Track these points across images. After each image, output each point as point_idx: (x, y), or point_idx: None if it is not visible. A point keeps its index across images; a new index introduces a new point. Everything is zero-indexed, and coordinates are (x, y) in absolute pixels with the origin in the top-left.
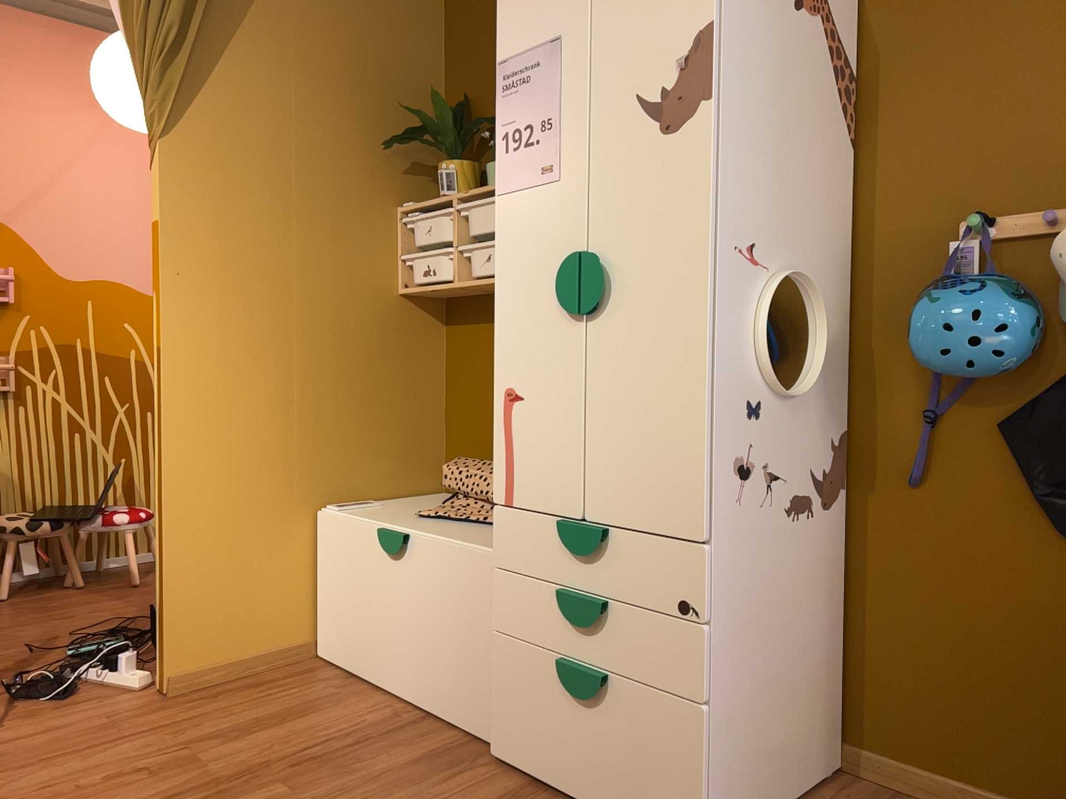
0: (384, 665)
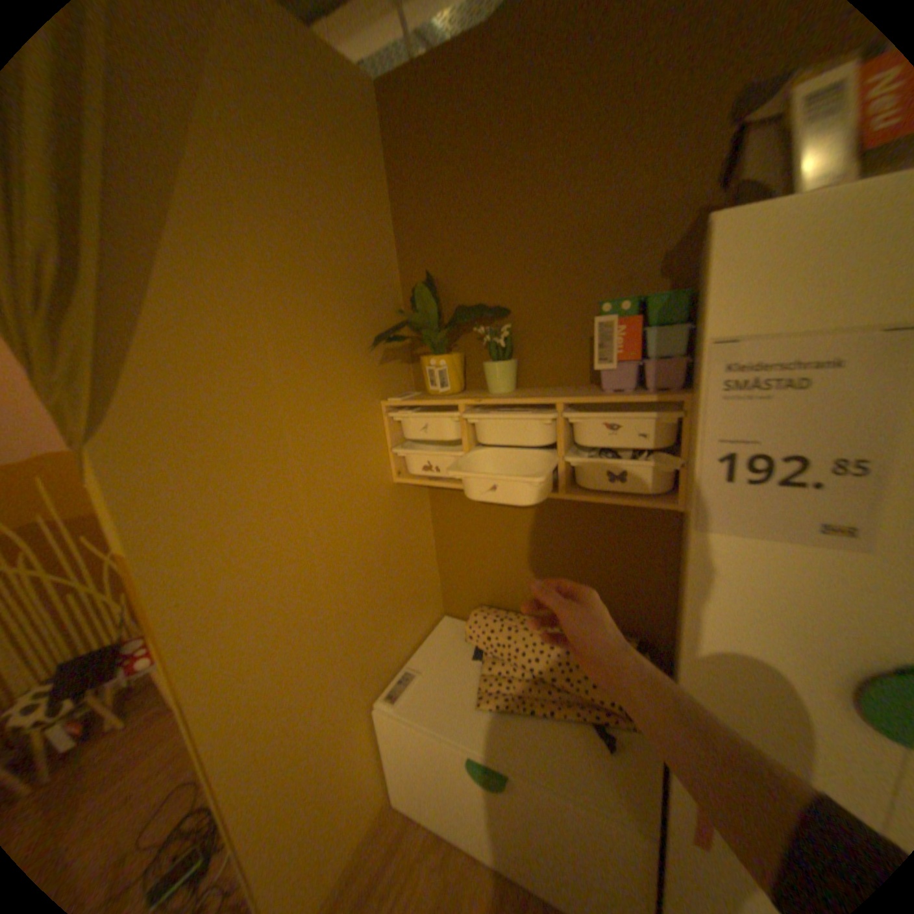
0: (481, 846)
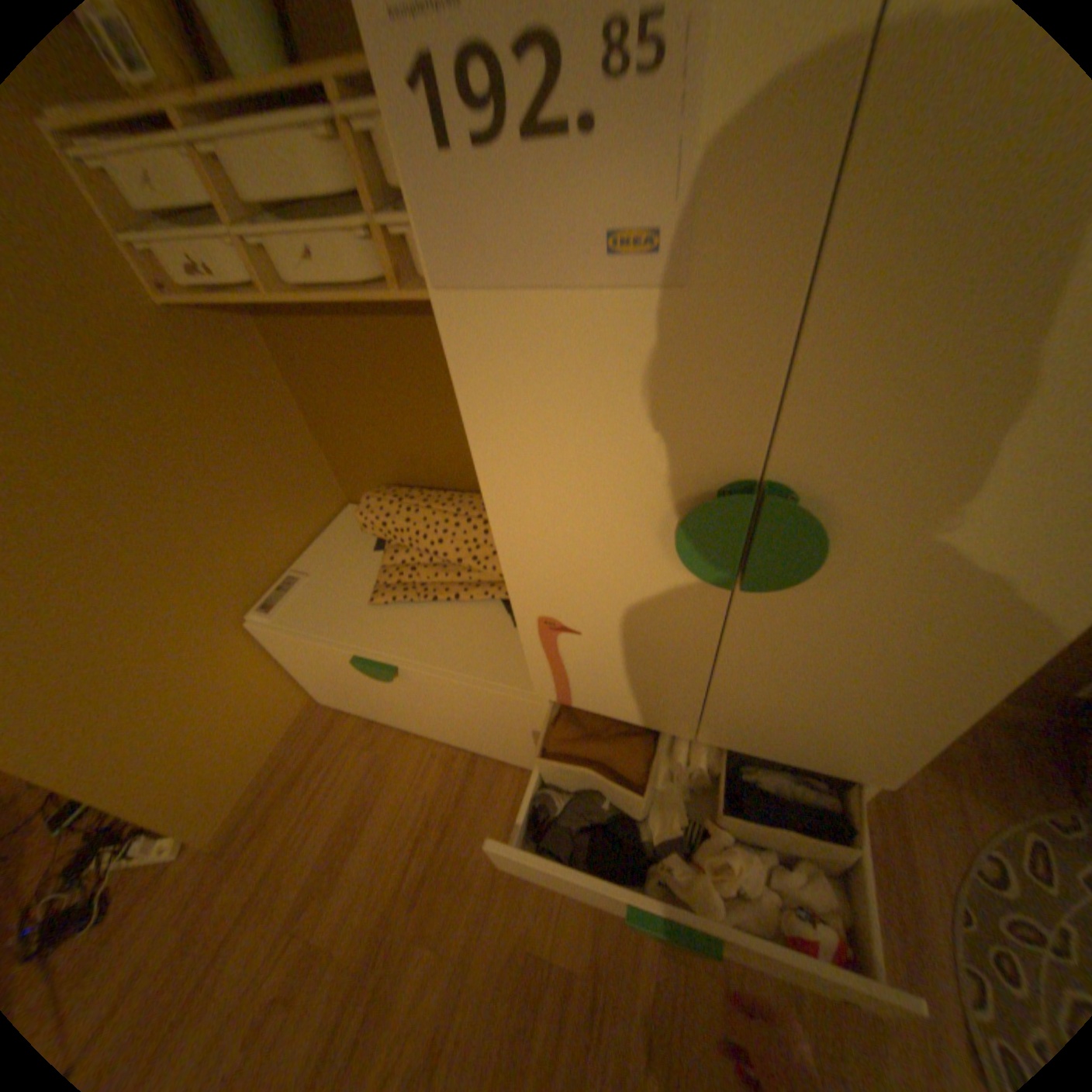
0: (407, 723)
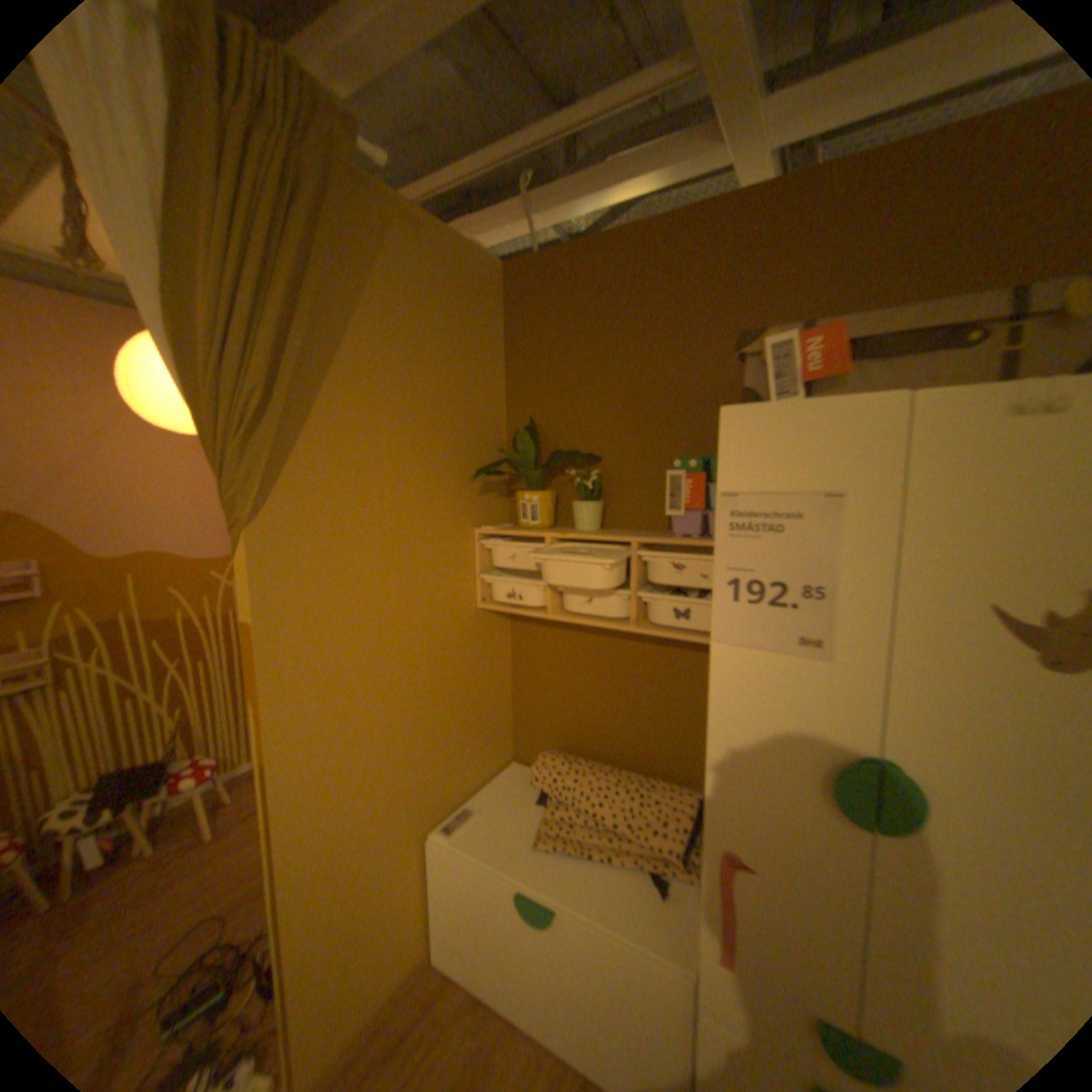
0: (522, 1007)
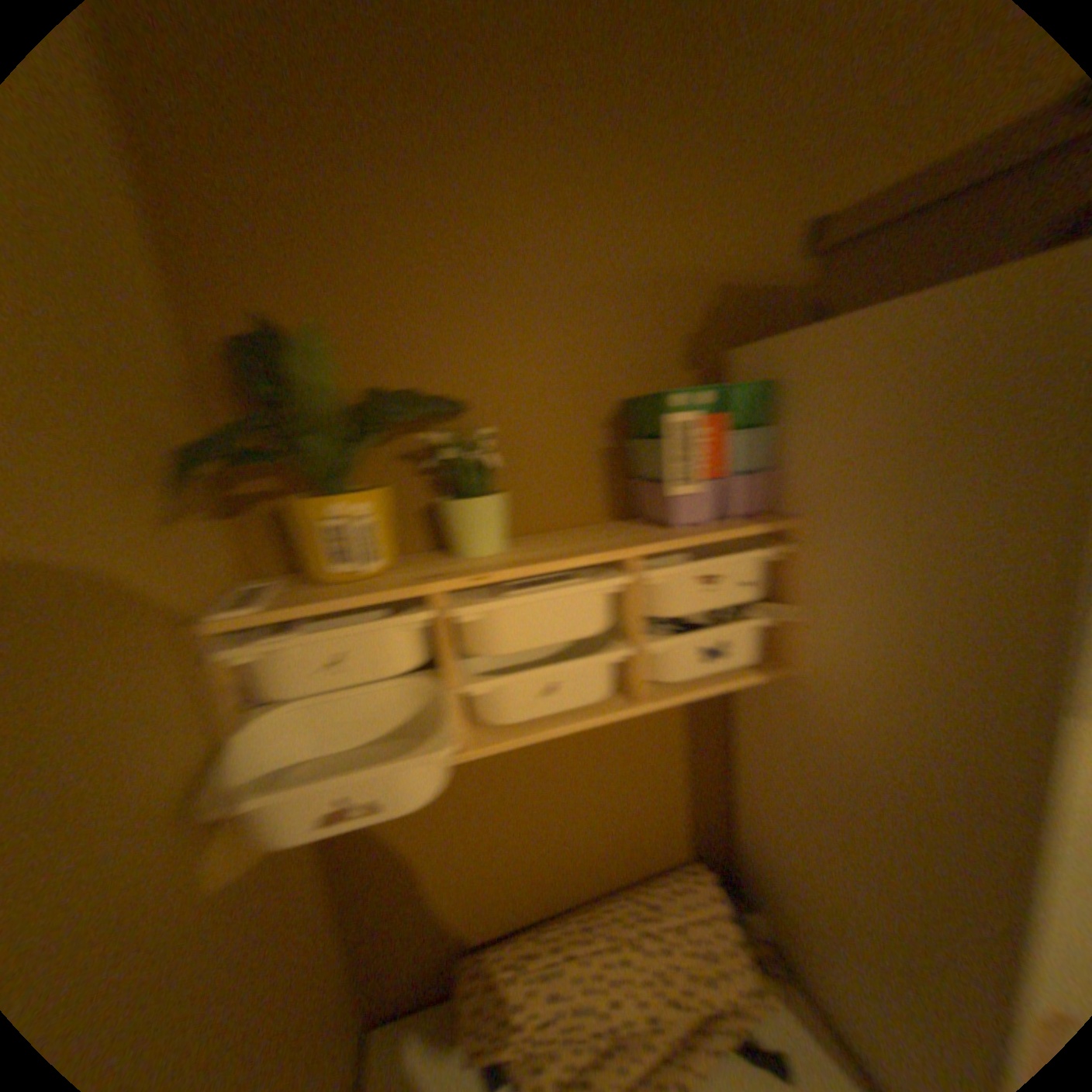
0: None
